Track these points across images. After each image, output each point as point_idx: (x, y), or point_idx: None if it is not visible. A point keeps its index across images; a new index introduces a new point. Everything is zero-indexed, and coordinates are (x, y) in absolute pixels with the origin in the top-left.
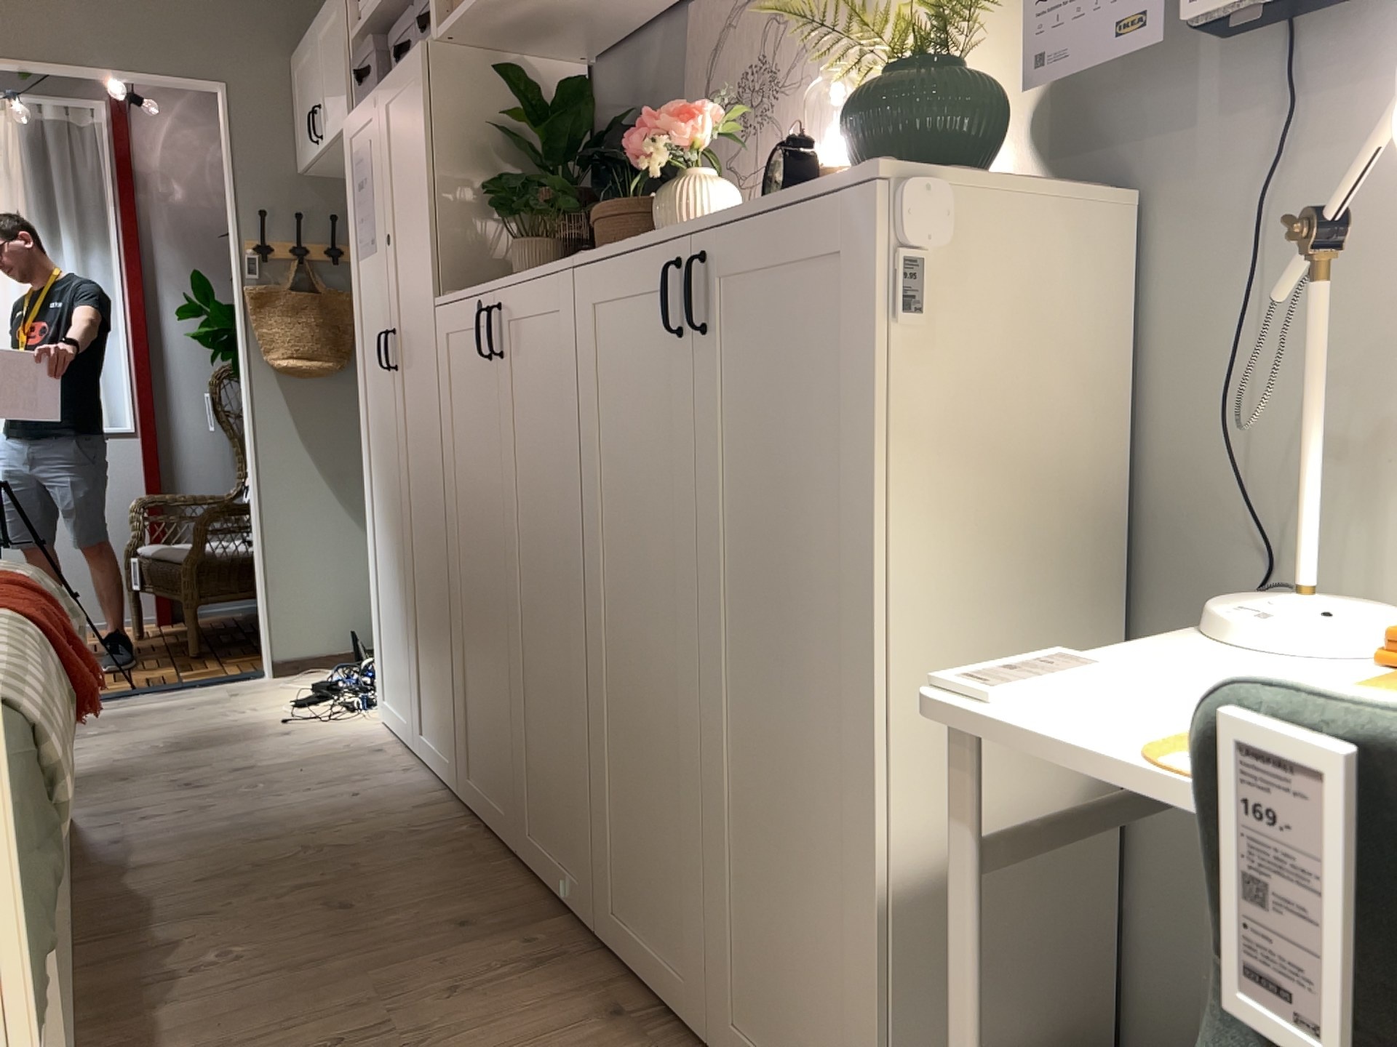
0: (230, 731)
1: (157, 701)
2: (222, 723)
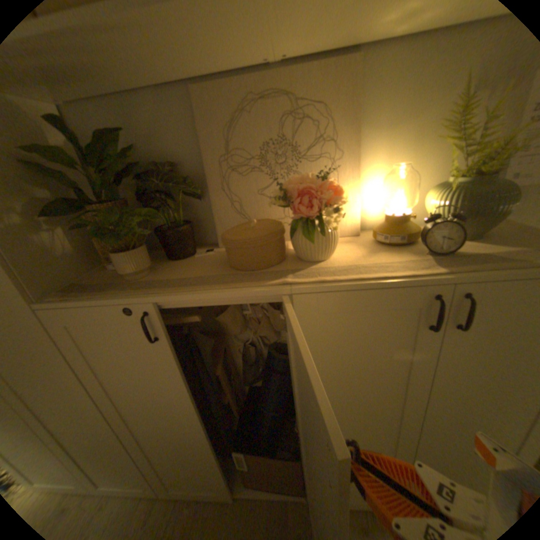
0: None
1: None
2: None
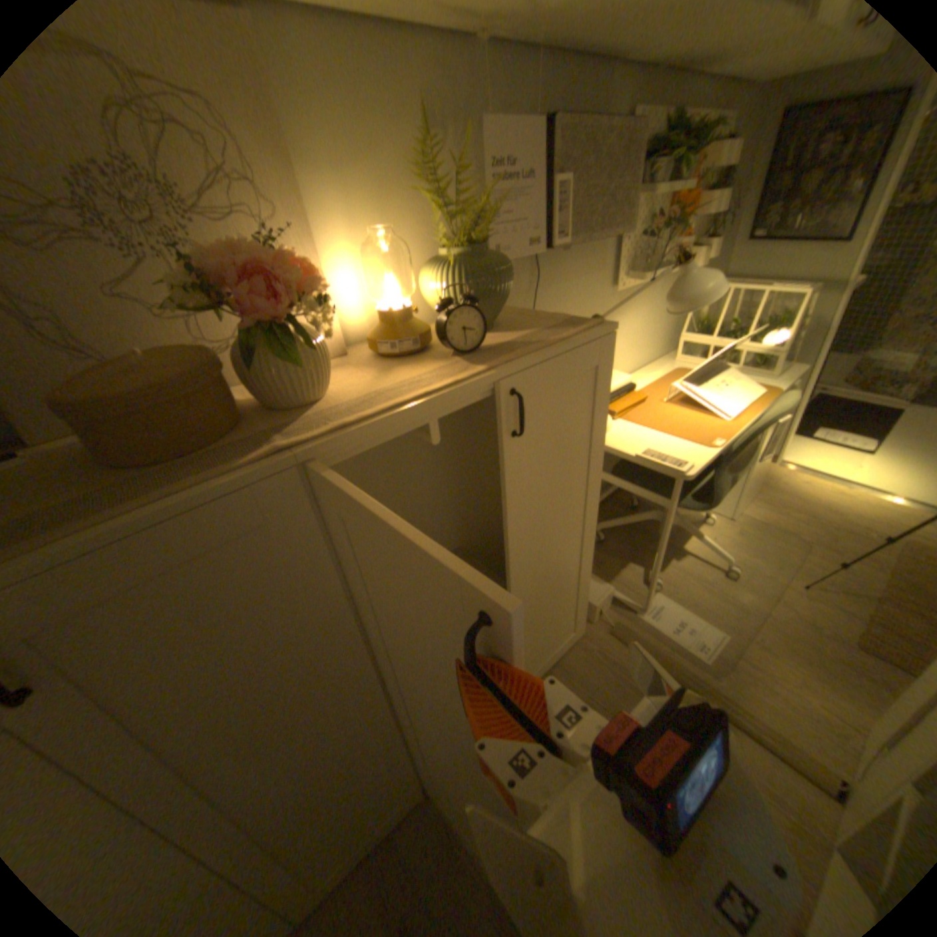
0: None
1: None
2: None
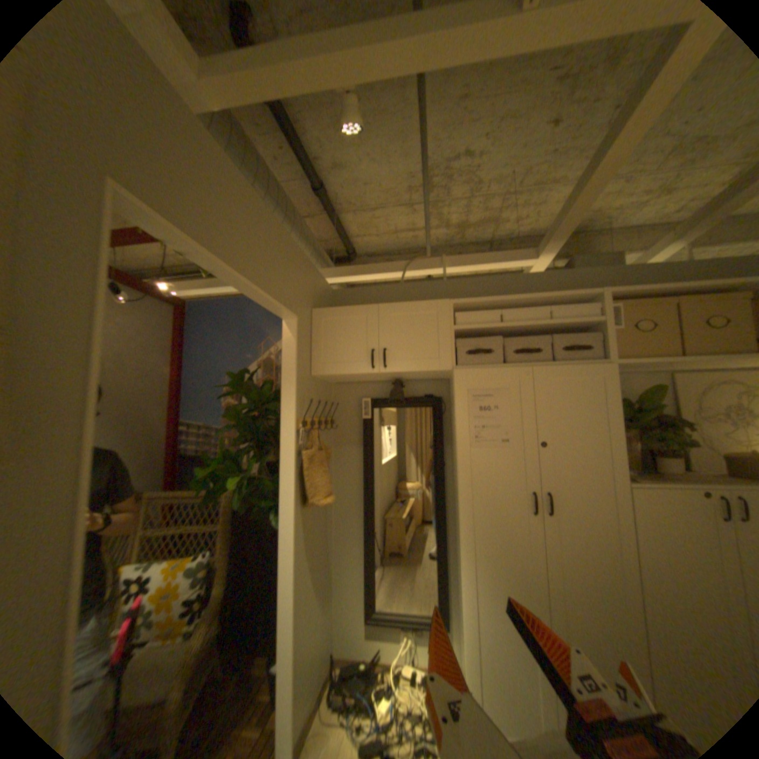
0: None
1: None
2: None
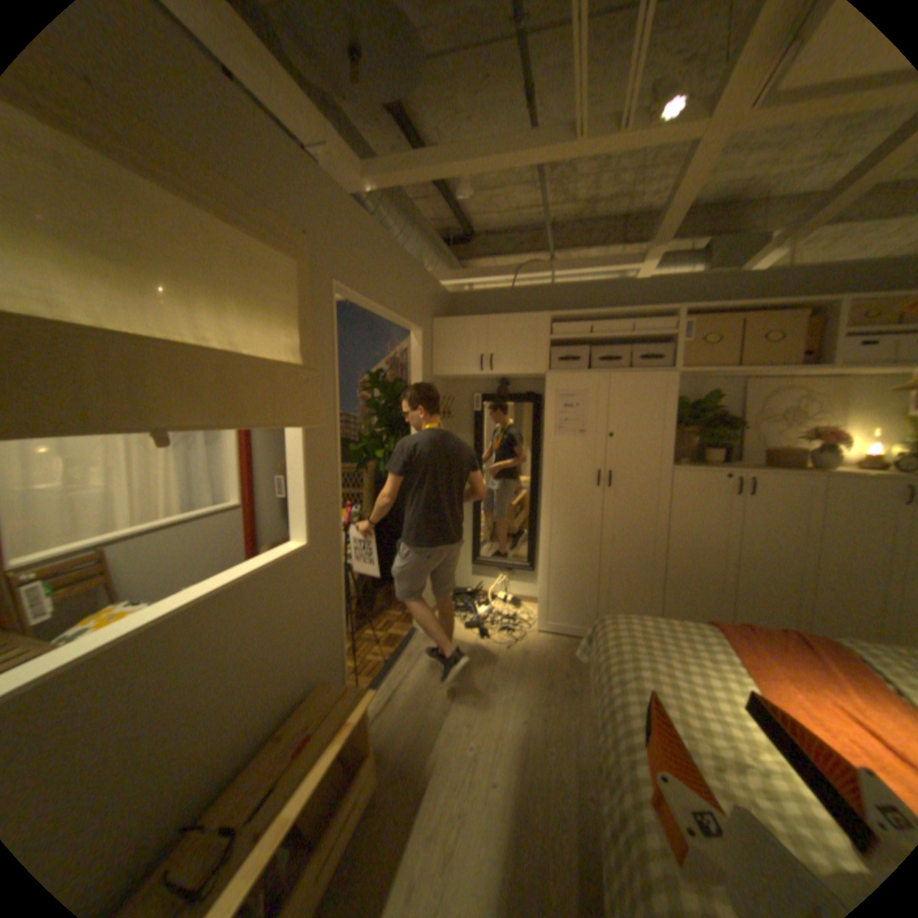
0: (502, 664)
1: (411, 665)
2: (484, 662)
